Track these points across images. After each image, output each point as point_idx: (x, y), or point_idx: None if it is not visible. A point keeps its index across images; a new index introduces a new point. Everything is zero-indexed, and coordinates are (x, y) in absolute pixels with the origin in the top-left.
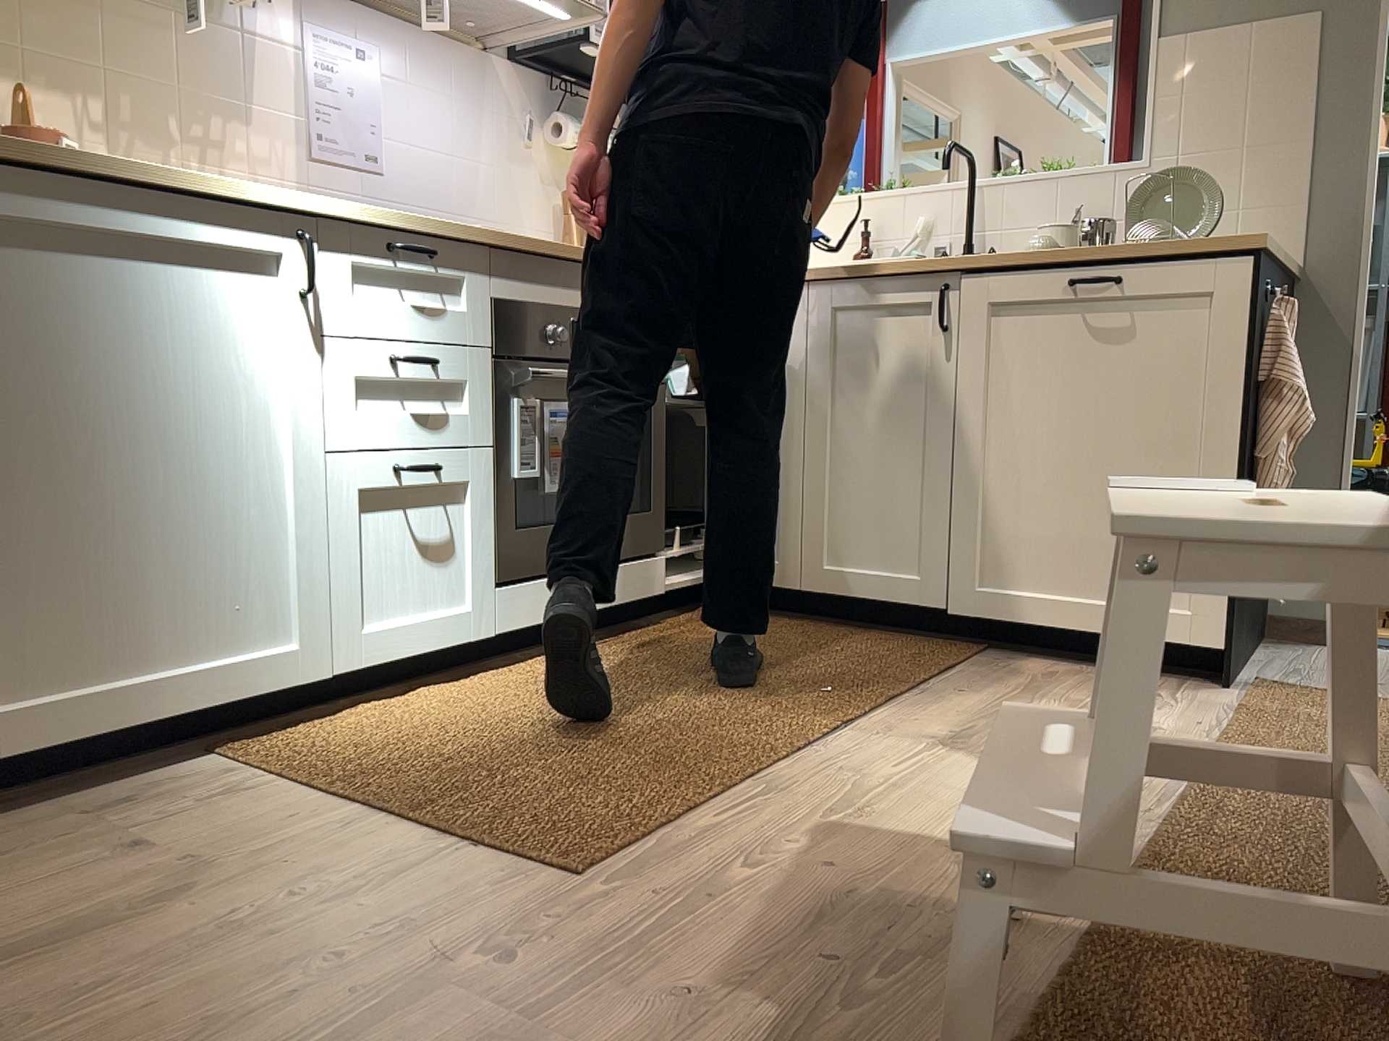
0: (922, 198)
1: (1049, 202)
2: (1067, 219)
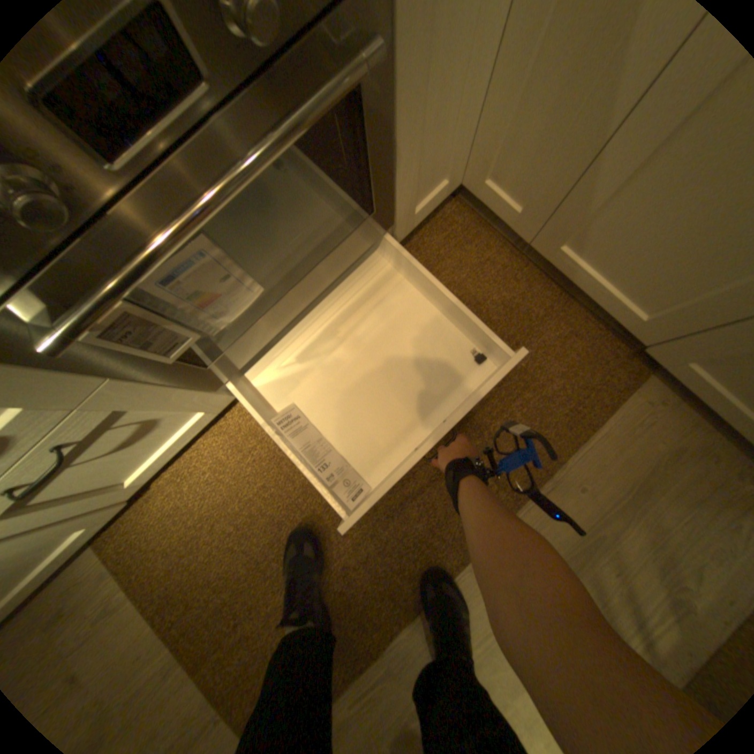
0: None
1: None
2: None
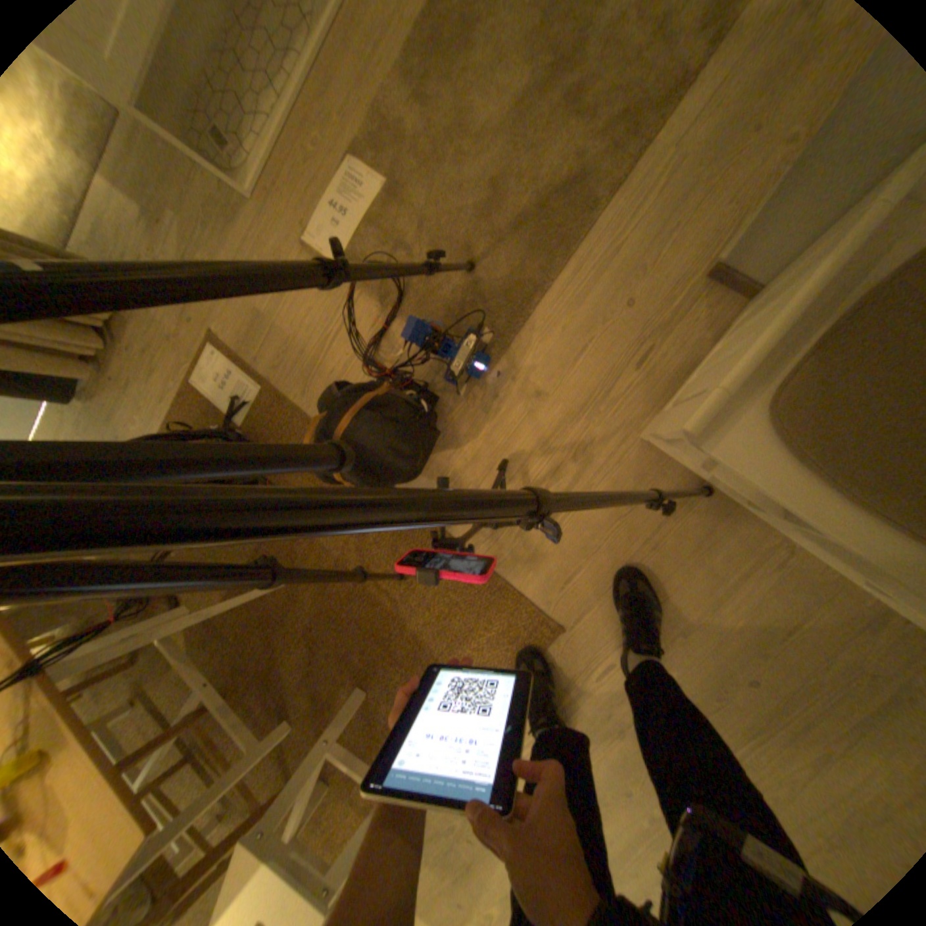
0: None
1: None
2: None
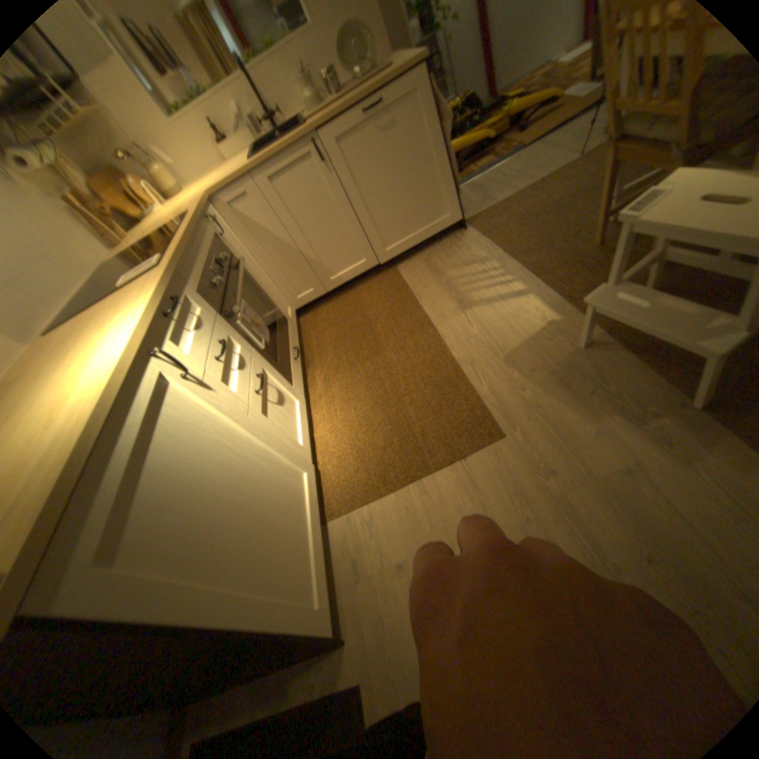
0: (223, 93)
1: (283, 66)
2: (296, 72)
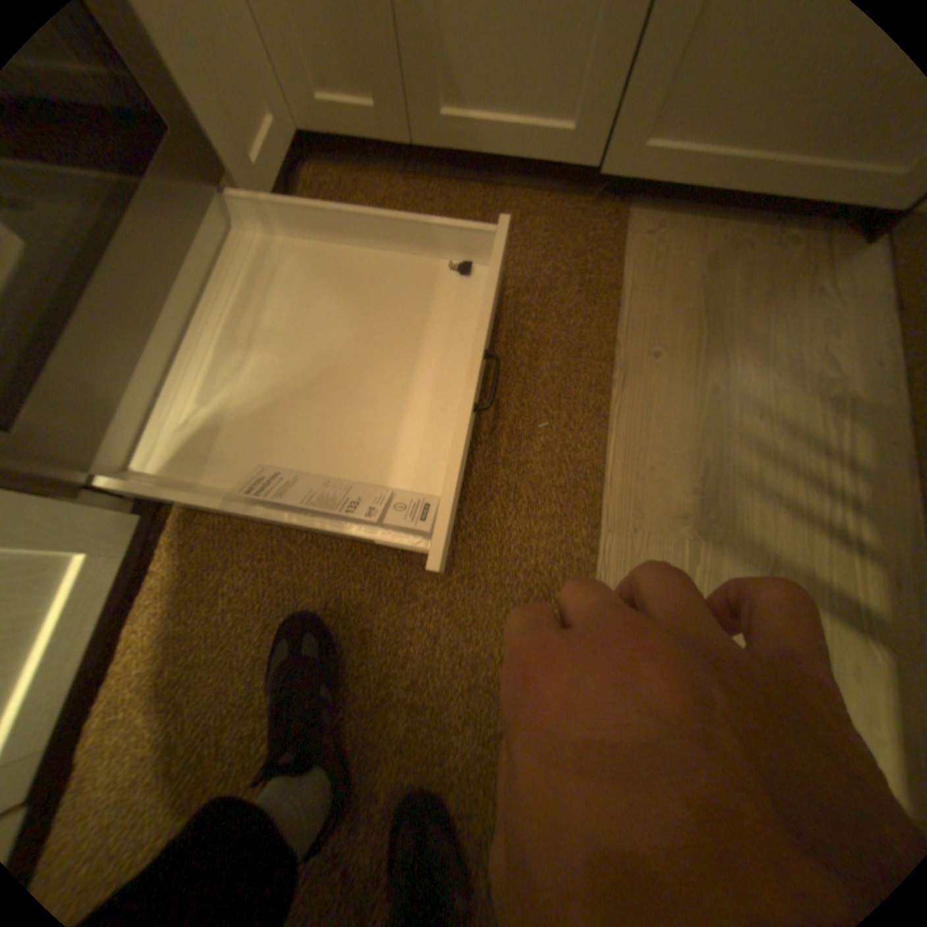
0: None
1: None
2: None
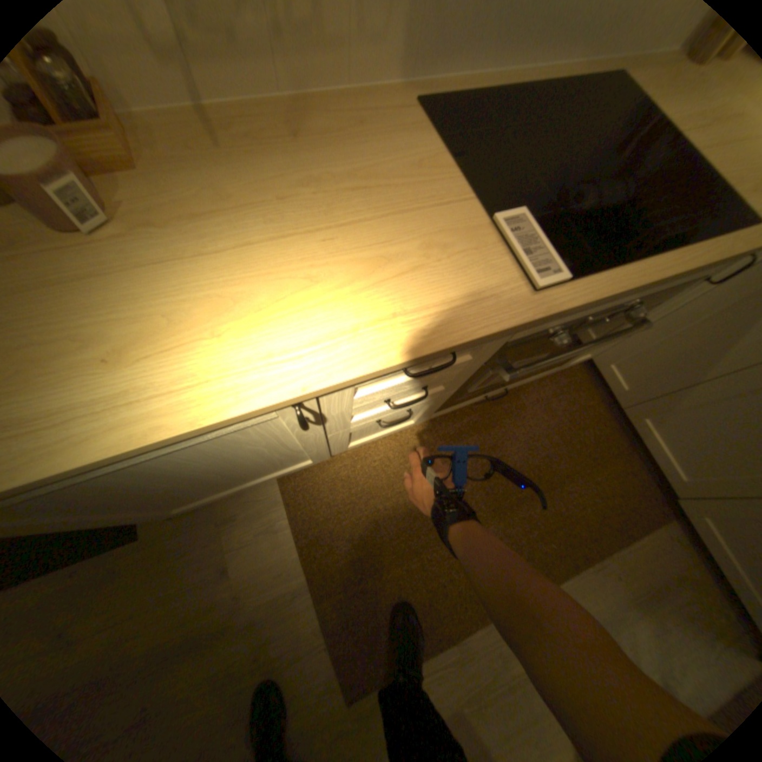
0: None
1: None
2: None
